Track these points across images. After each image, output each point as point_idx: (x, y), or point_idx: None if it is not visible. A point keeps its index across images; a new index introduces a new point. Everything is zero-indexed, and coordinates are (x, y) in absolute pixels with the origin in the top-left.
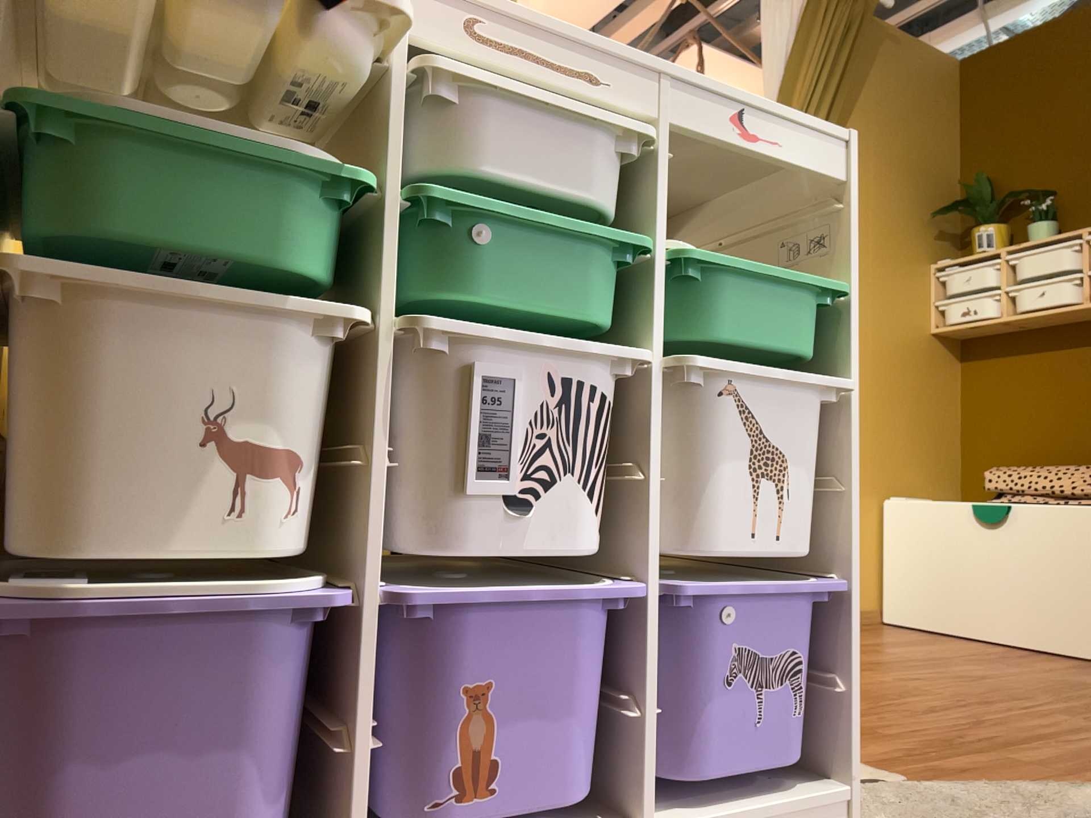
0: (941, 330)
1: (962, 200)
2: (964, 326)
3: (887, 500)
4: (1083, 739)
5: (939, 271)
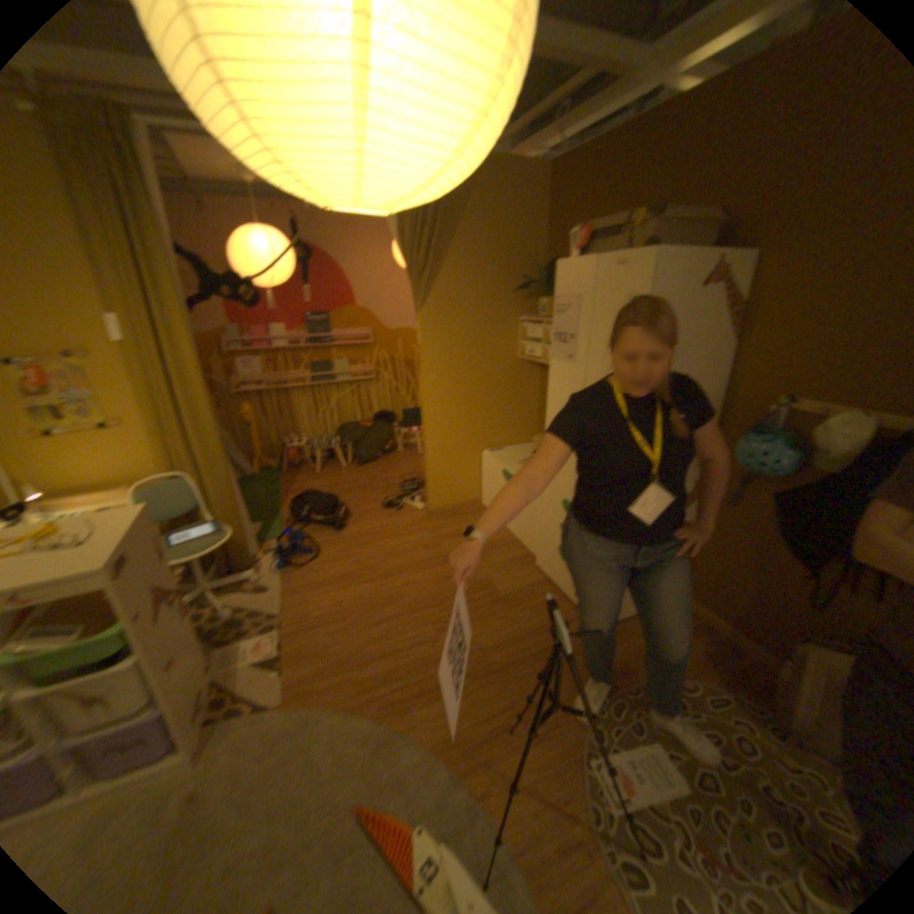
0: (524, 359)
1: (540, 276)
2: (531, 361)
3: (482, 456)
4: (403, 663)
5: (524, 324)
